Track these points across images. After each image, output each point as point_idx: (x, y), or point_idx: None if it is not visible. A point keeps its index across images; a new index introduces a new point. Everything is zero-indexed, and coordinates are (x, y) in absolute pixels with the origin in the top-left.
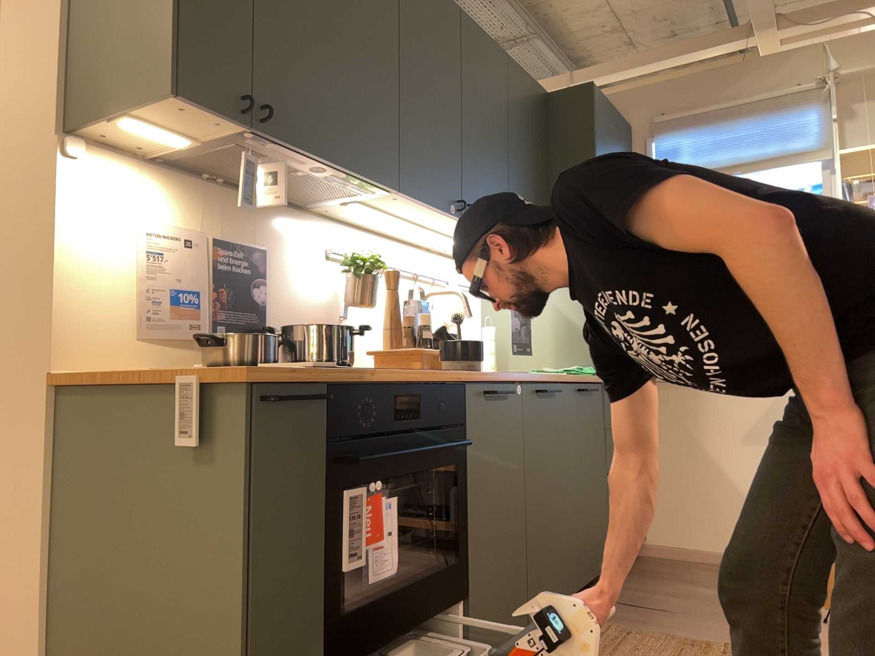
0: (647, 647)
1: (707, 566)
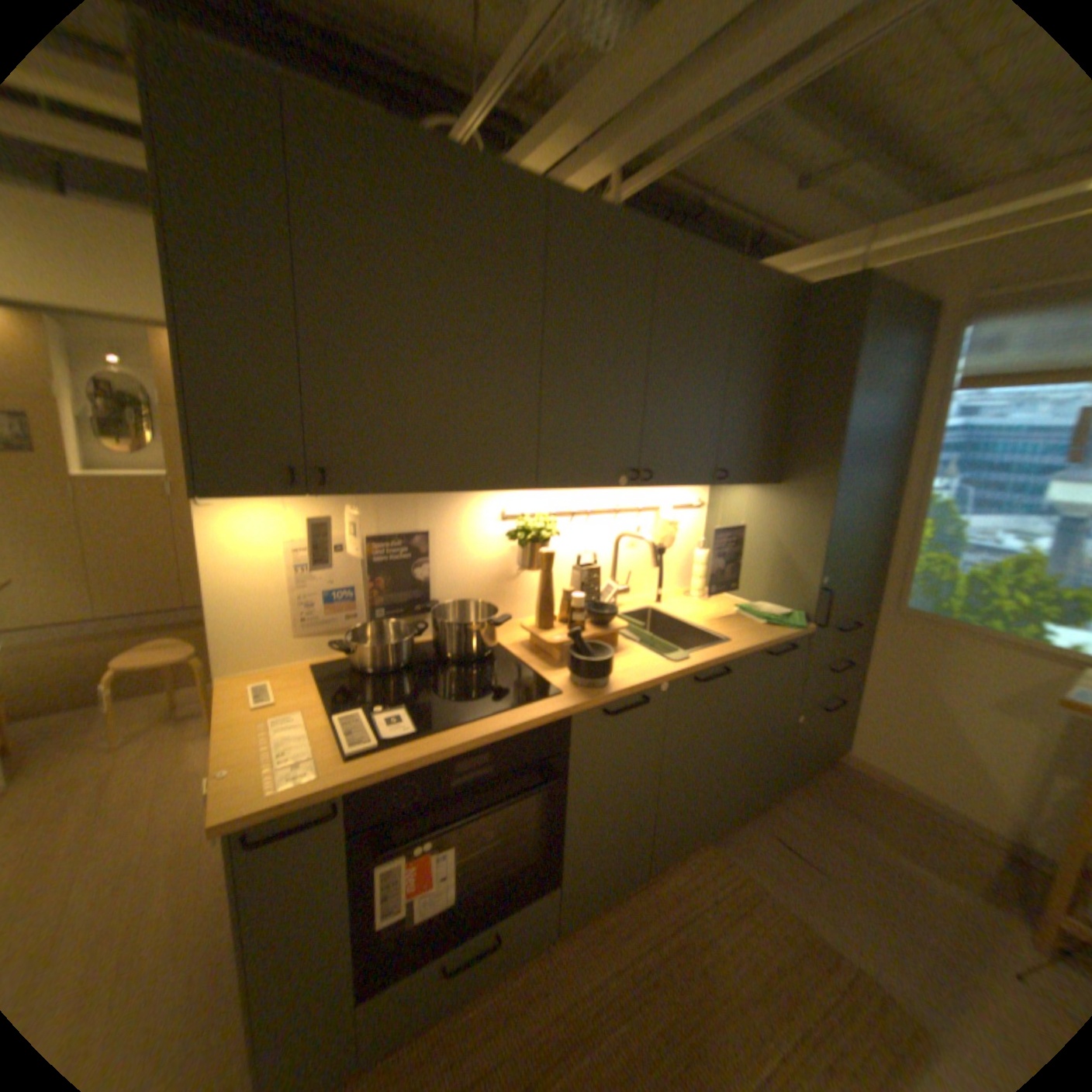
0: (768, 936)
1: (911, 806)
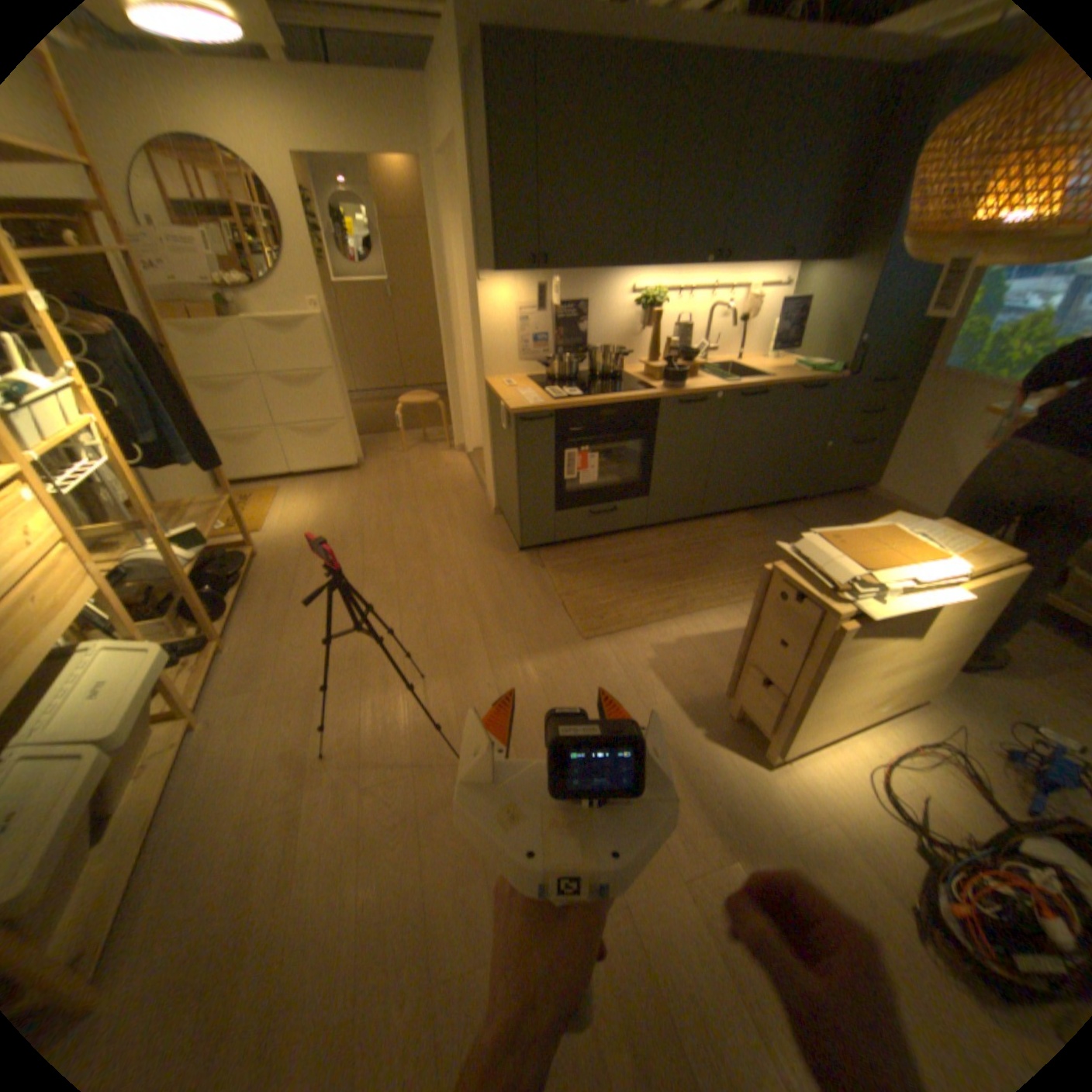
0: (762, 543)
1: None
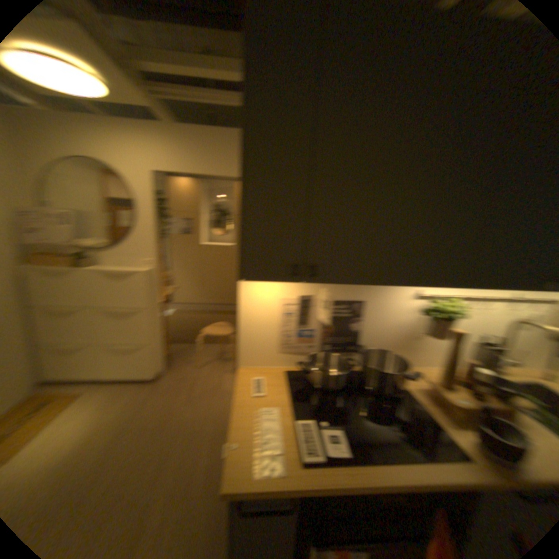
0: None
1: None
